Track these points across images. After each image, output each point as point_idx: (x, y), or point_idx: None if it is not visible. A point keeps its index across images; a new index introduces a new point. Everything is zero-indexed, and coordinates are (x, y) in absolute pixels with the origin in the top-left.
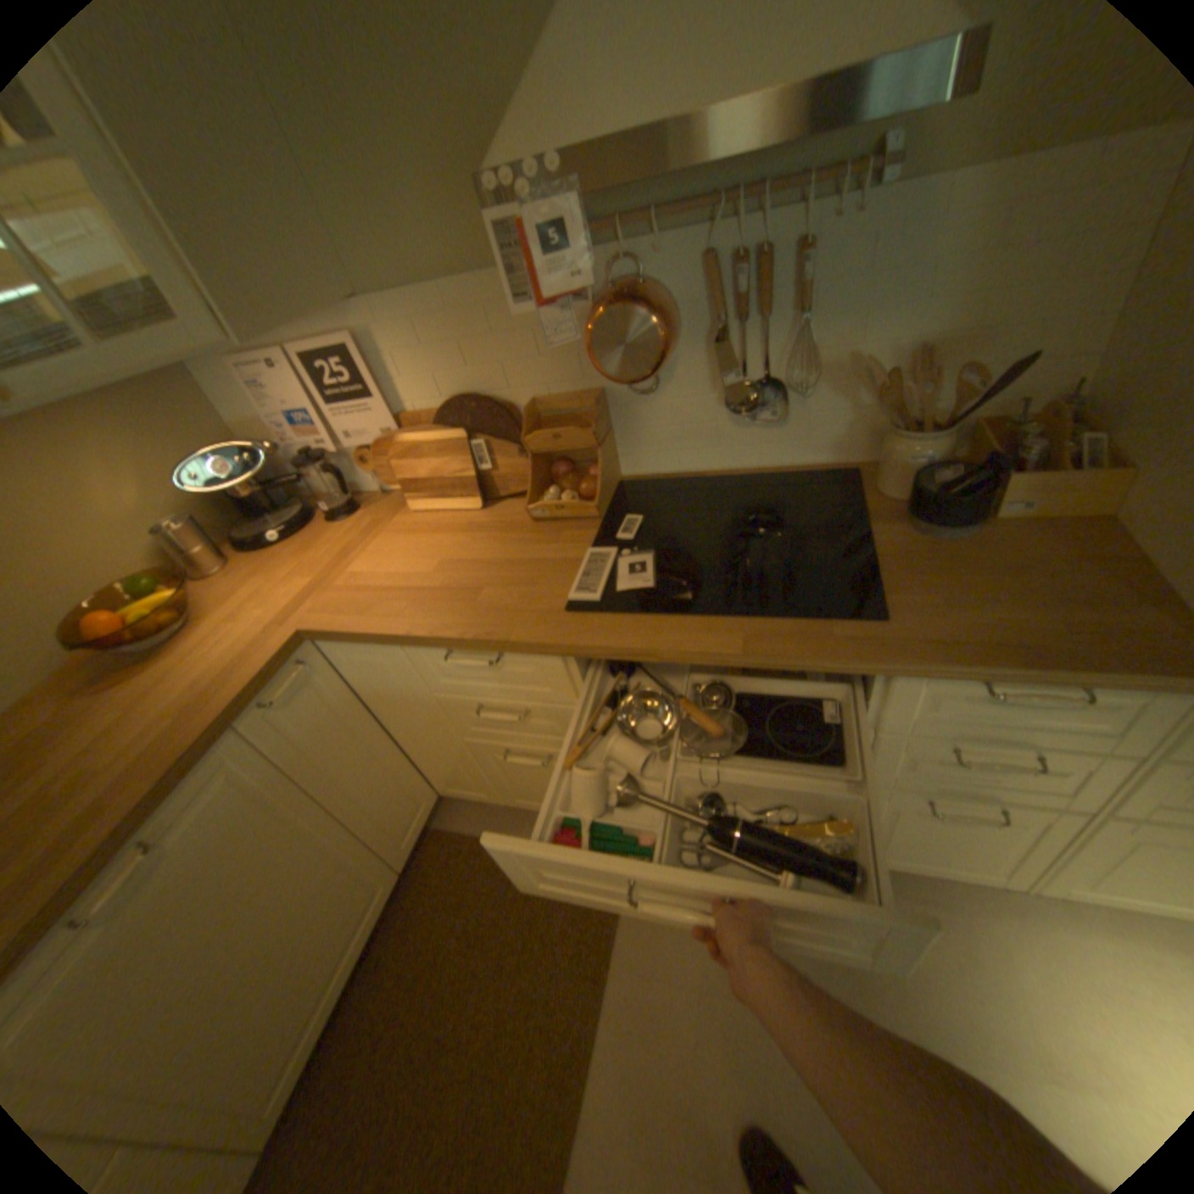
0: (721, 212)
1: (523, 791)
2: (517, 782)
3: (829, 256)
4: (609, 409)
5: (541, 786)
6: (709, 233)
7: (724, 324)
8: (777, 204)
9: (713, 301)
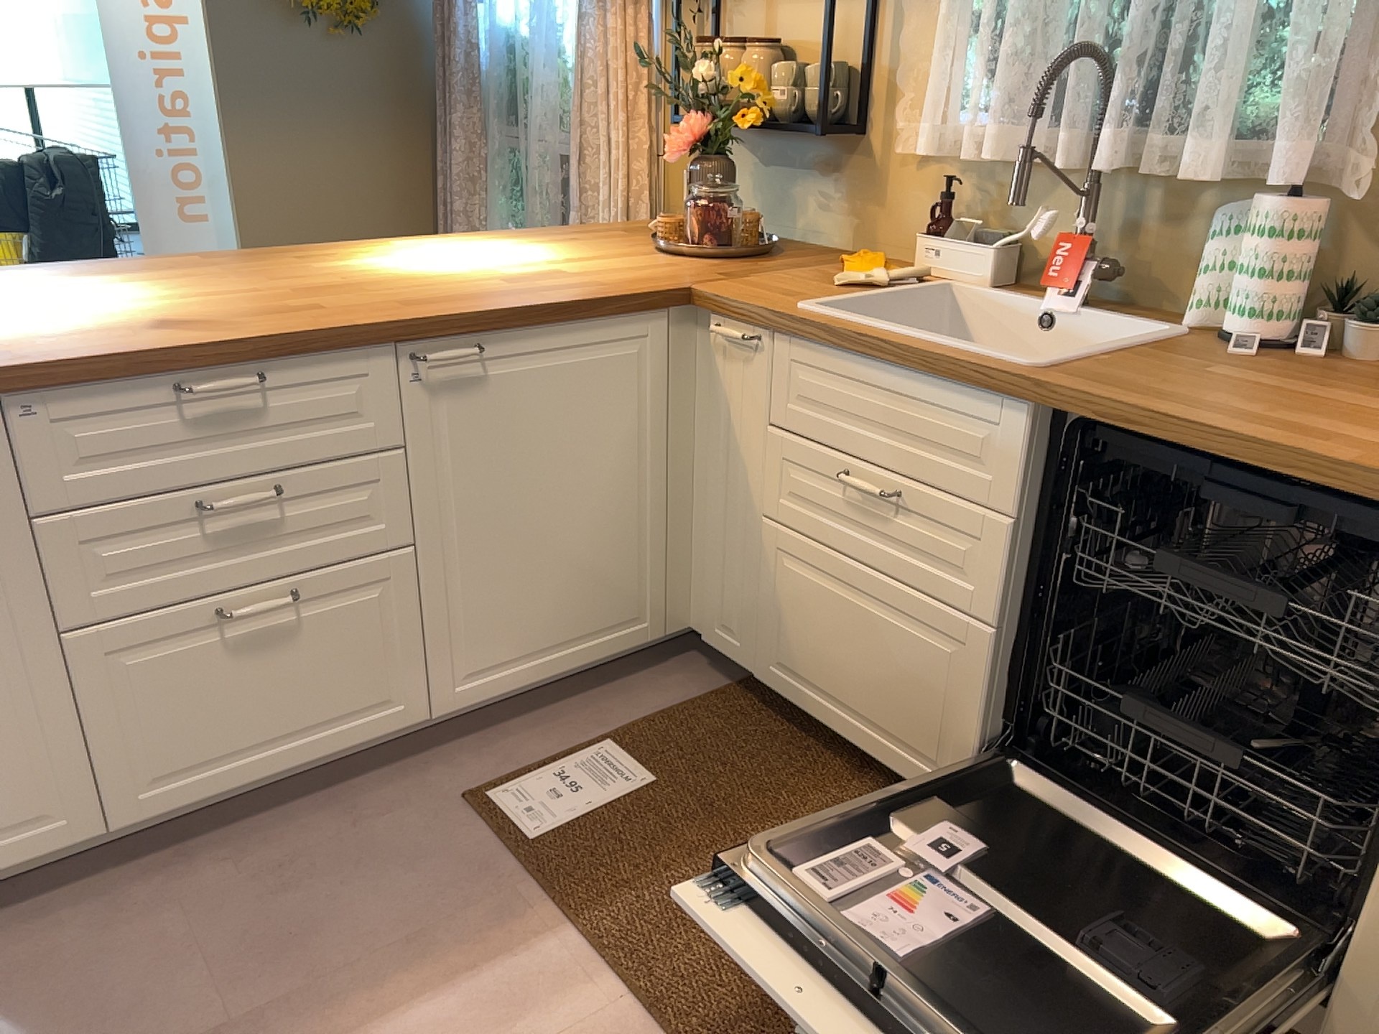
0: None
1: None
2: None
3: None
4: None
5: None
6: None
7: None
8: None
9: None
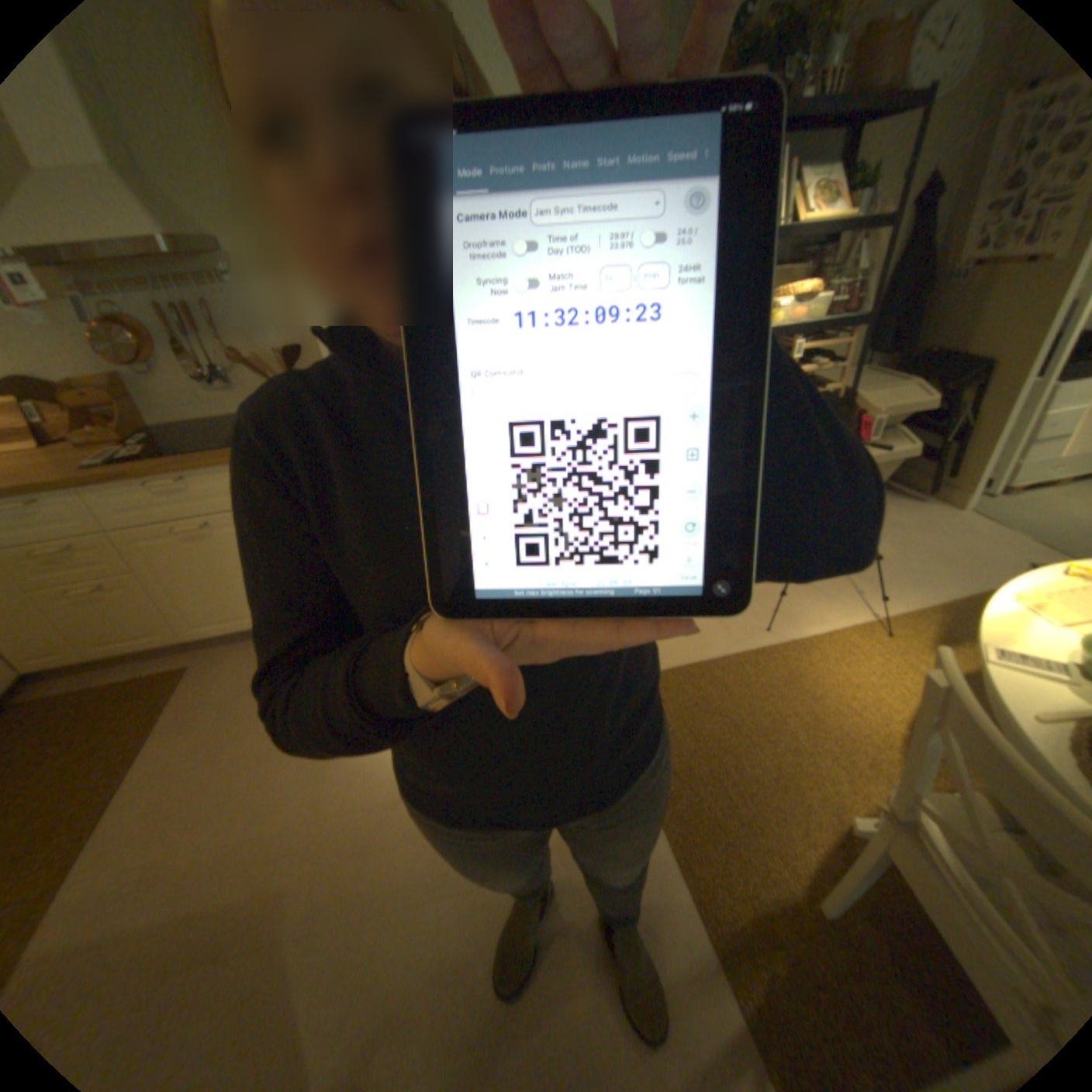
0: (152, 288)
1: (91, 638)
2: (82, 629)
3: (214, 311)
4: (122, 386)
5: (103, 625)
6: (148, 297)
7: (175, 340)
8: (179, 287)
9: (161, 327)
